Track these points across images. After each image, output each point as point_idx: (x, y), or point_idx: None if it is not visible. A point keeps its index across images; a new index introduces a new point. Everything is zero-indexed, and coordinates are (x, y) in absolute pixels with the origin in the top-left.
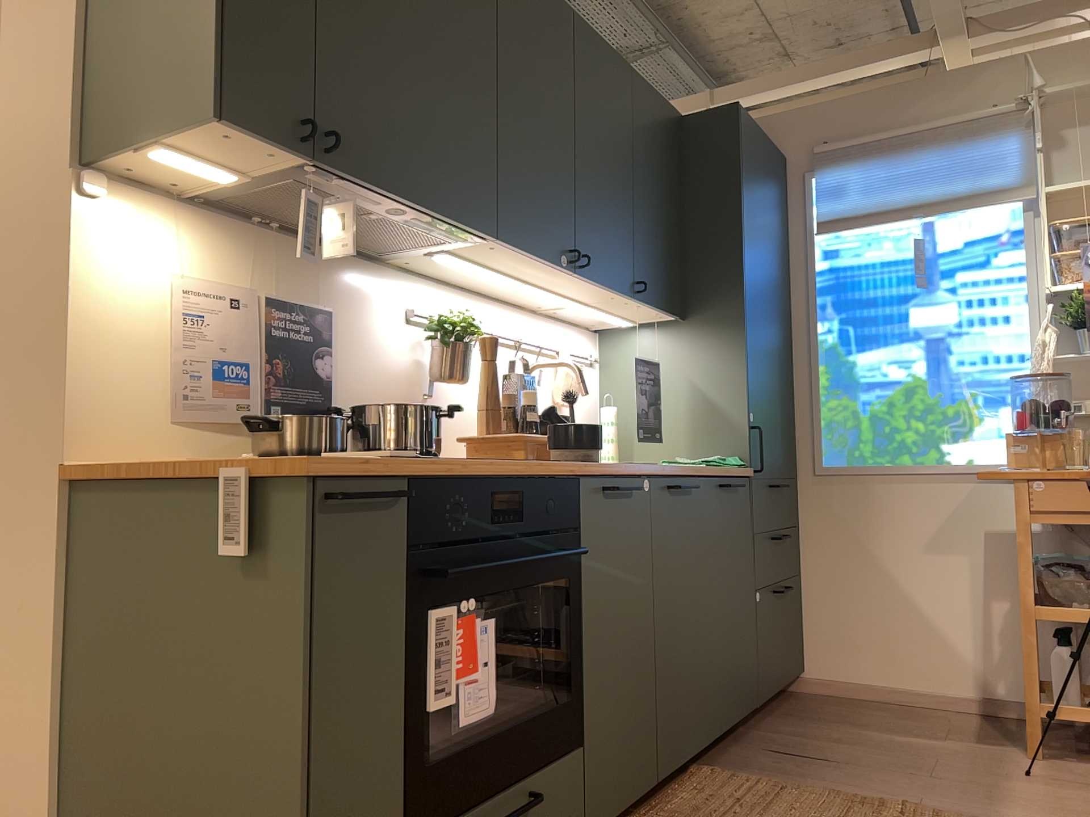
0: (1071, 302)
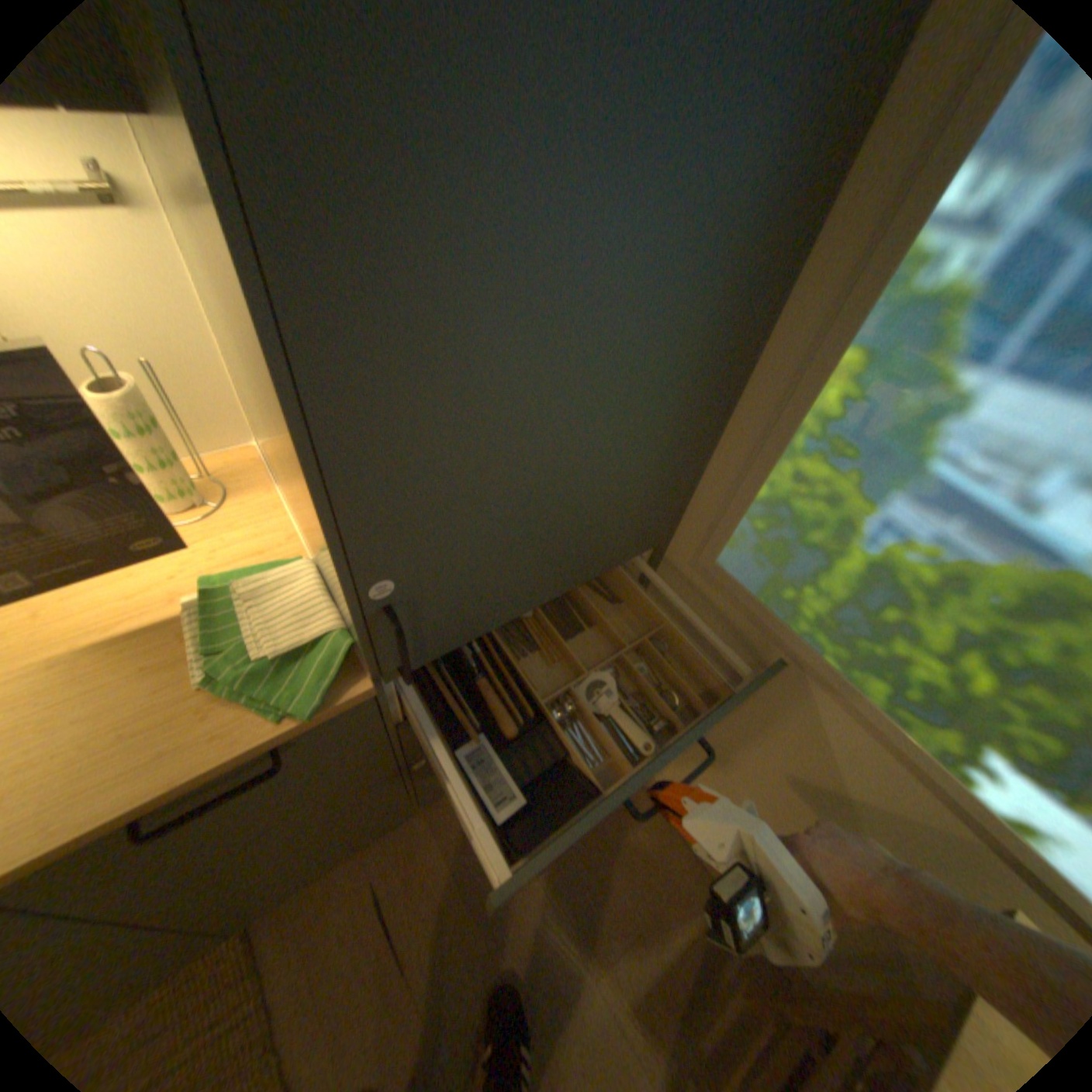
0: None
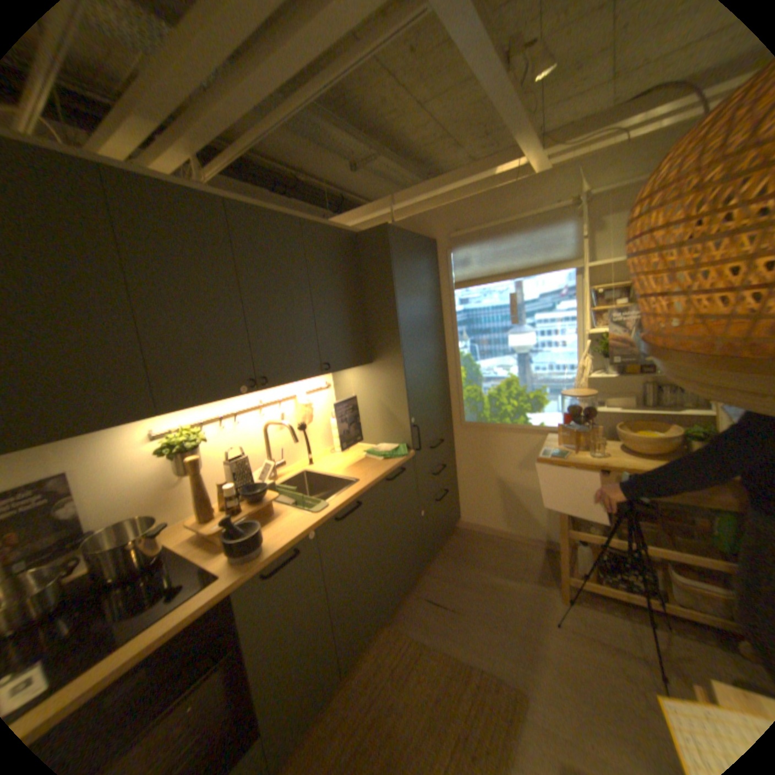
0: (604, 336)
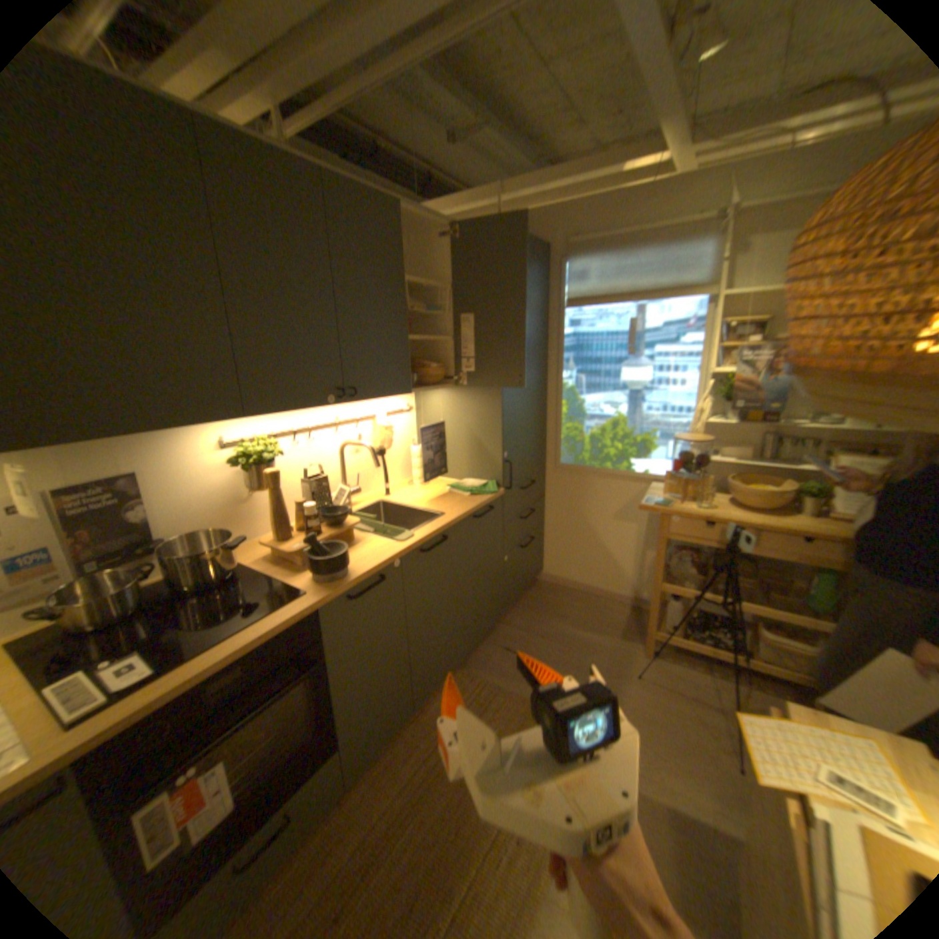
0: (729, 376)
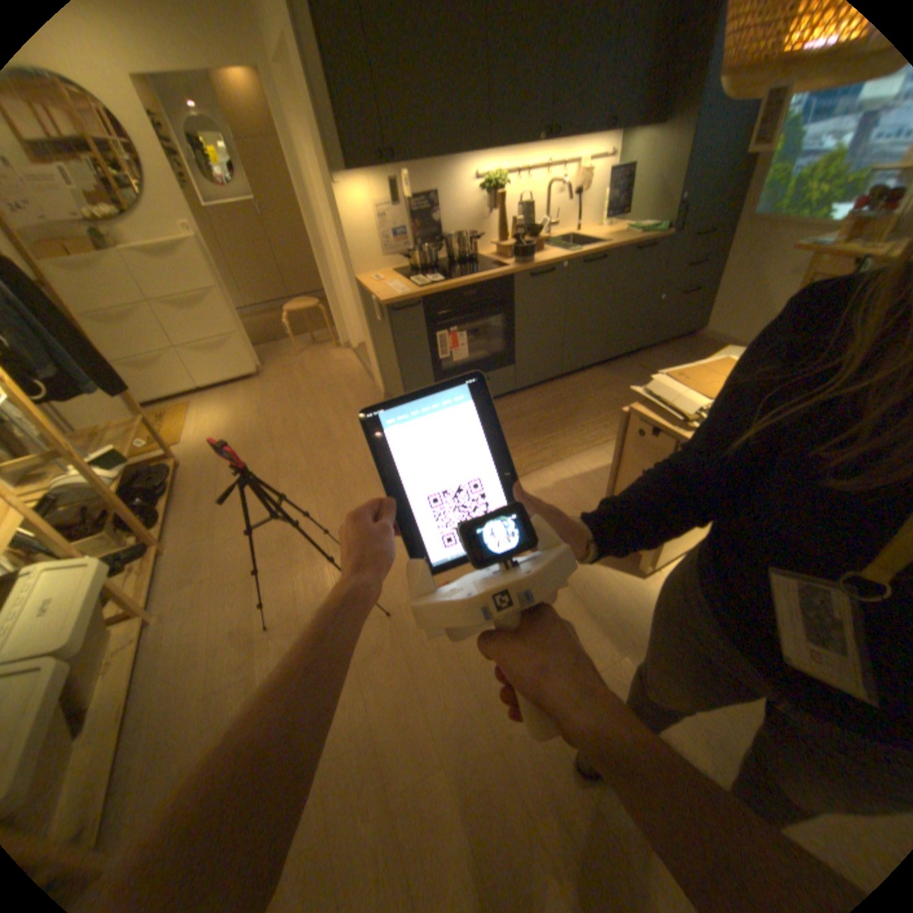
0: None
